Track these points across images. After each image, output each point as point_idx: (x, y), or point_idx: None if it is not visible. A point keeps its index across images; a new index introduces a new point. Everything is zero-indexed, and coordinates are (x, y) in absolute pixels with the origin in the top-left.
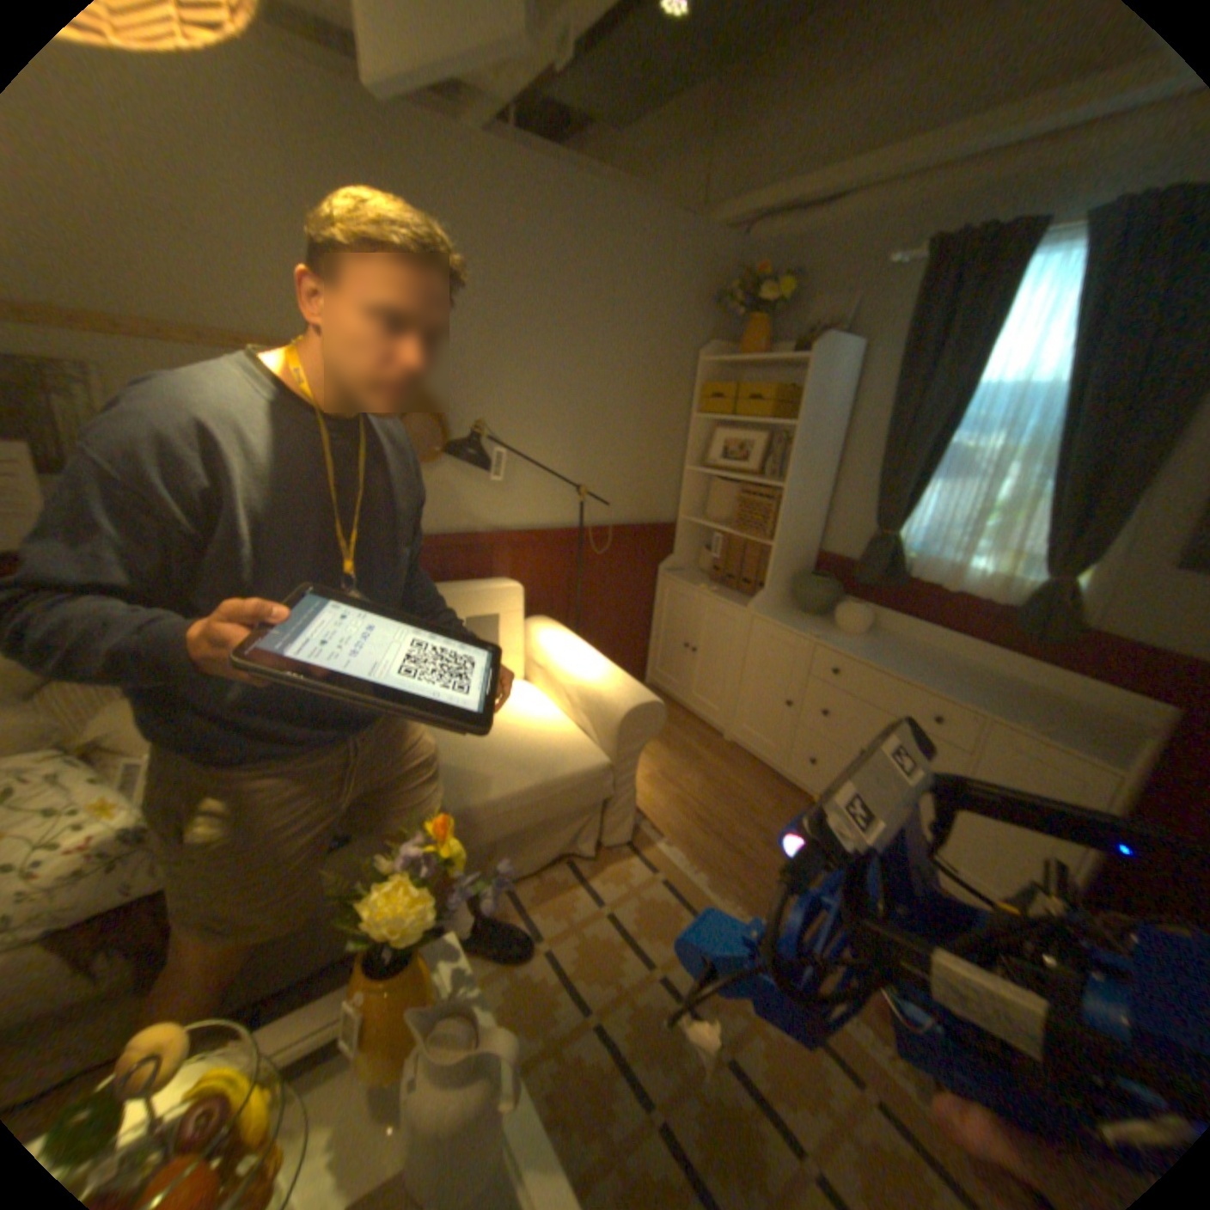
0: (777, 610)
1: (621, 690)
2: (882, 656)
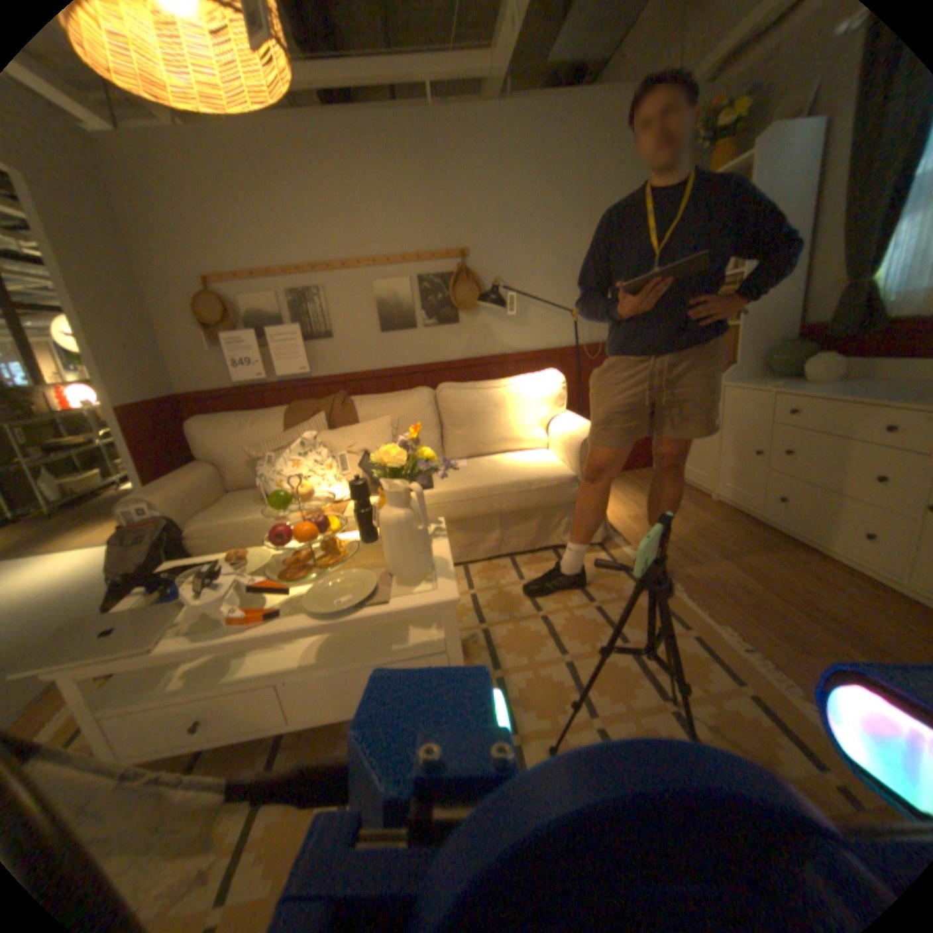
0: (751, 379)
1: (585, 429)
2: (843, 389)
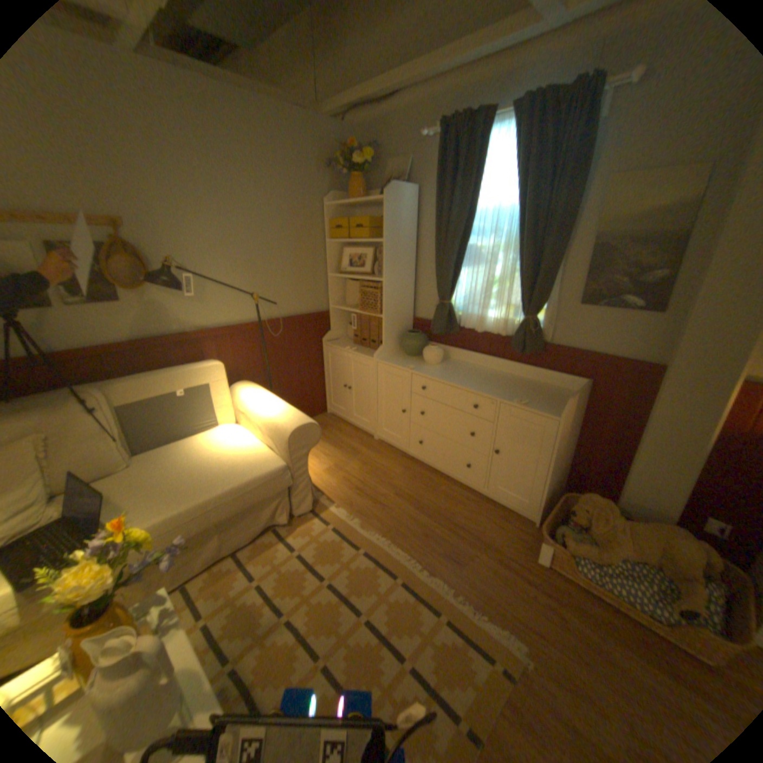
0: (391, 356)
1: (288, 419)
2: (446, 375)
